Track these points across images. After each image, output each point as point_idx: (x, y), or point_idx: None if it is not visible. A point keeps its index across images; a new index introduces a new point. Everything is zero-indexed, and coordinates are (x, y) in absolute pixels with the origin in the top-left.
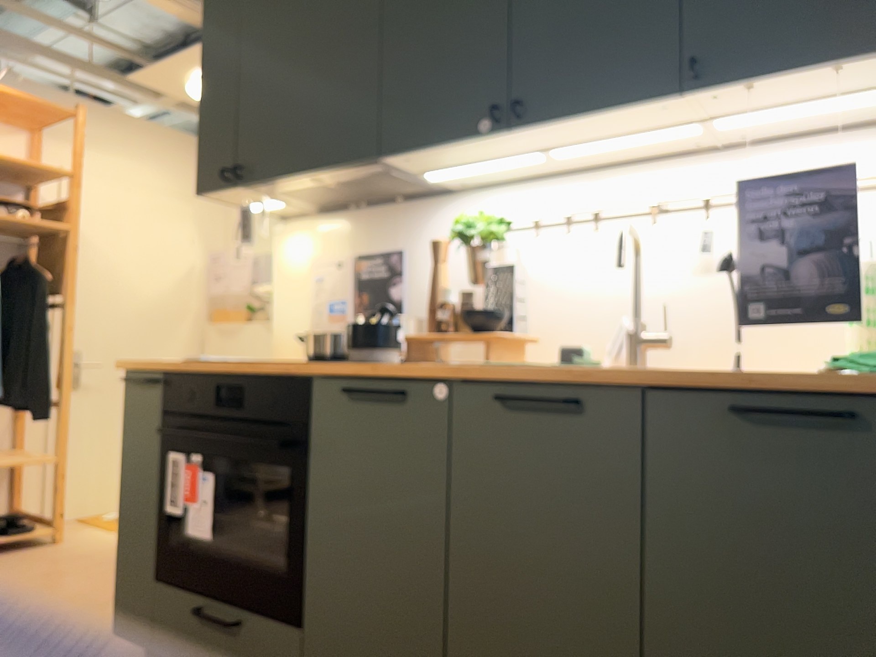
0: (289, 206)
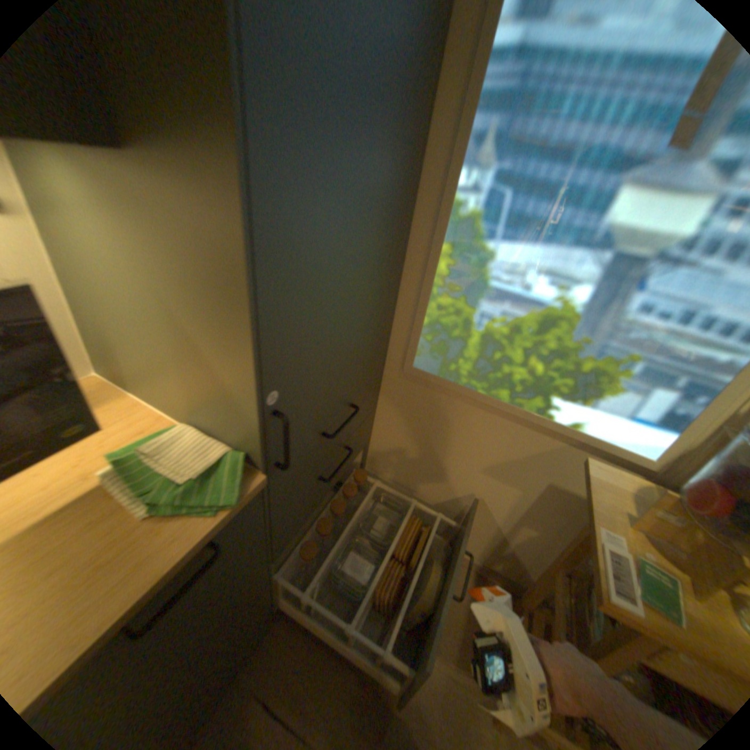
0: None
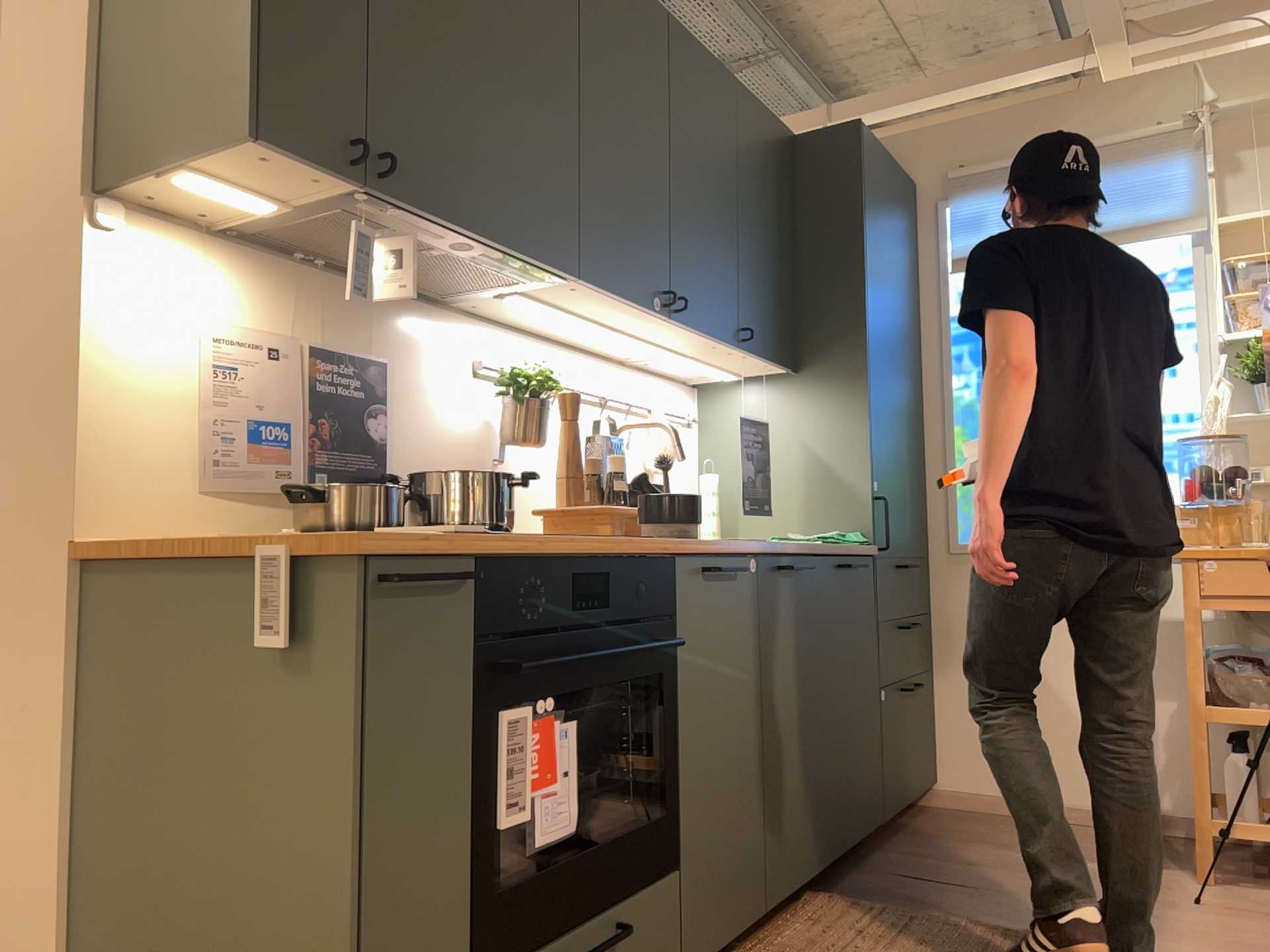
0: (243, 212)
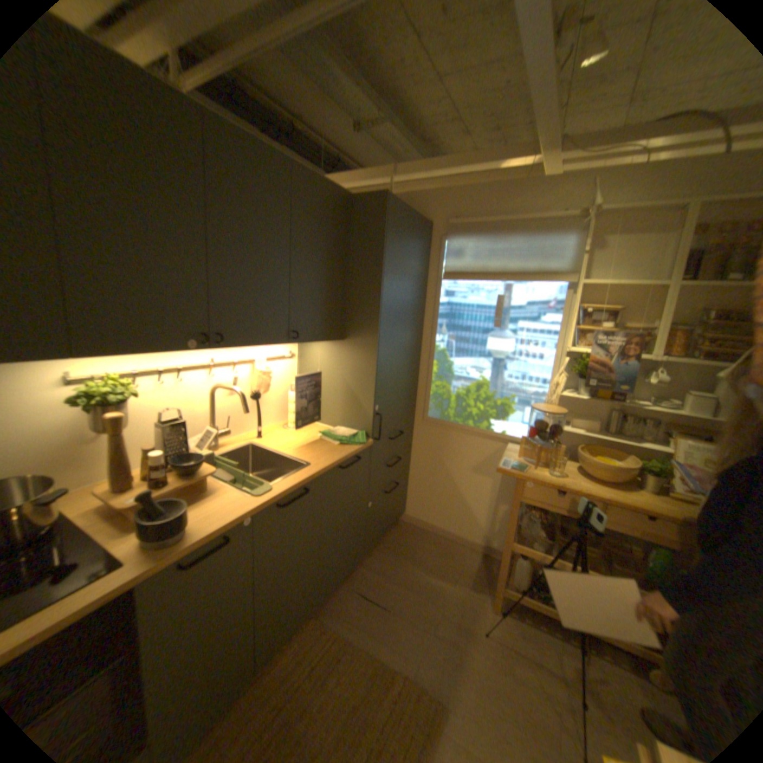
0: None
